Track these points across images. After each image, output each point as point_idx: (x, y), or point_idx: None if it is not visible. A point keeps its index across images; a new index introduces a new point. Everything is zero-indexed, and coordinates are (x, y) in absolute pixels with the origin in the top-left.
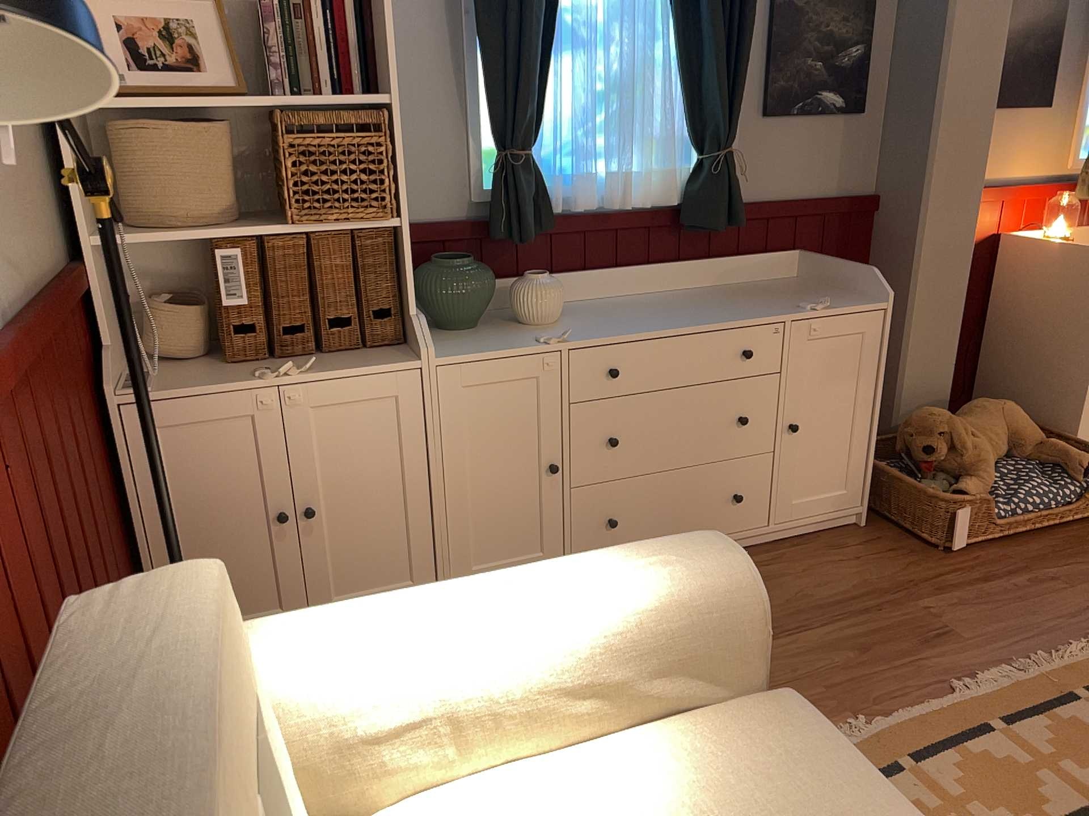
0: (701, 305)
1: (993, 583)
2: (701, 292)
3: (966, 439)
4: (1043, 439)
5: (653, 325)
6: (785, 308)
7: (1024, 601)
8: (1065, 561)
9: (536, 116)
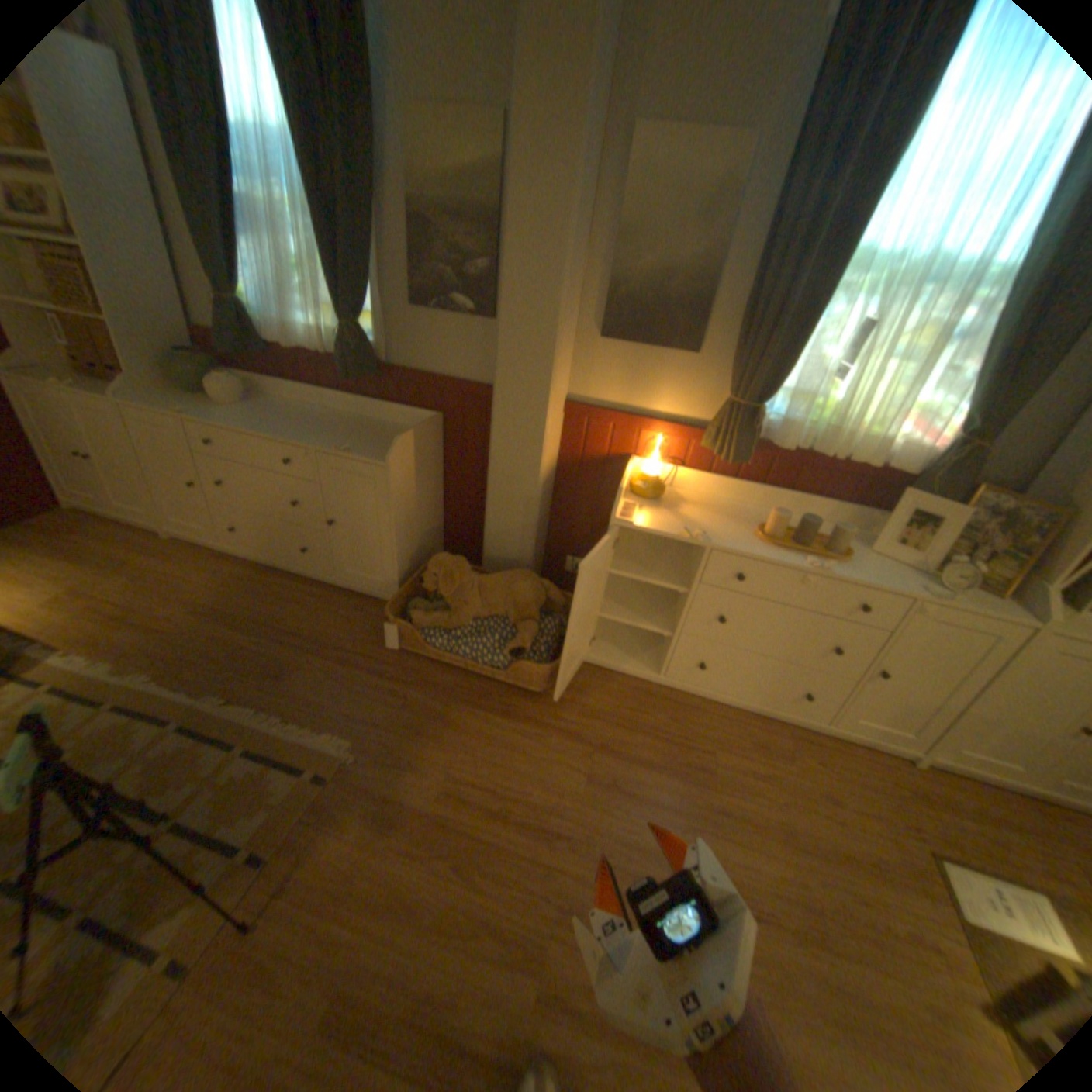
0: (318, 425)
1: (372, 677)
2: (357, 420)
3: (465, 587)
4: (537, 618)
5: (245, 424)
6: (336, 443)
7: (358, 696)
8: (441, 697)
9: (222, 273)
